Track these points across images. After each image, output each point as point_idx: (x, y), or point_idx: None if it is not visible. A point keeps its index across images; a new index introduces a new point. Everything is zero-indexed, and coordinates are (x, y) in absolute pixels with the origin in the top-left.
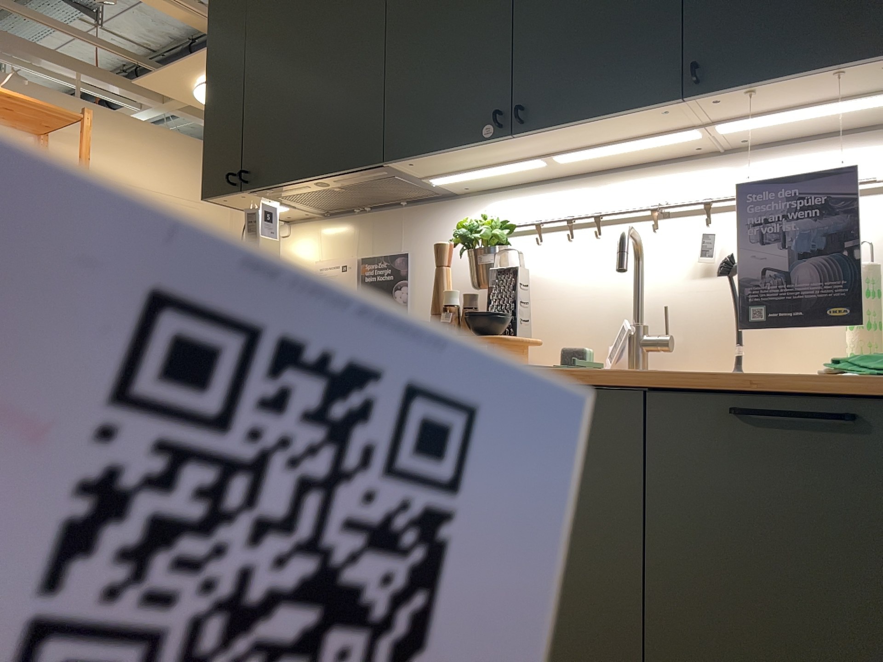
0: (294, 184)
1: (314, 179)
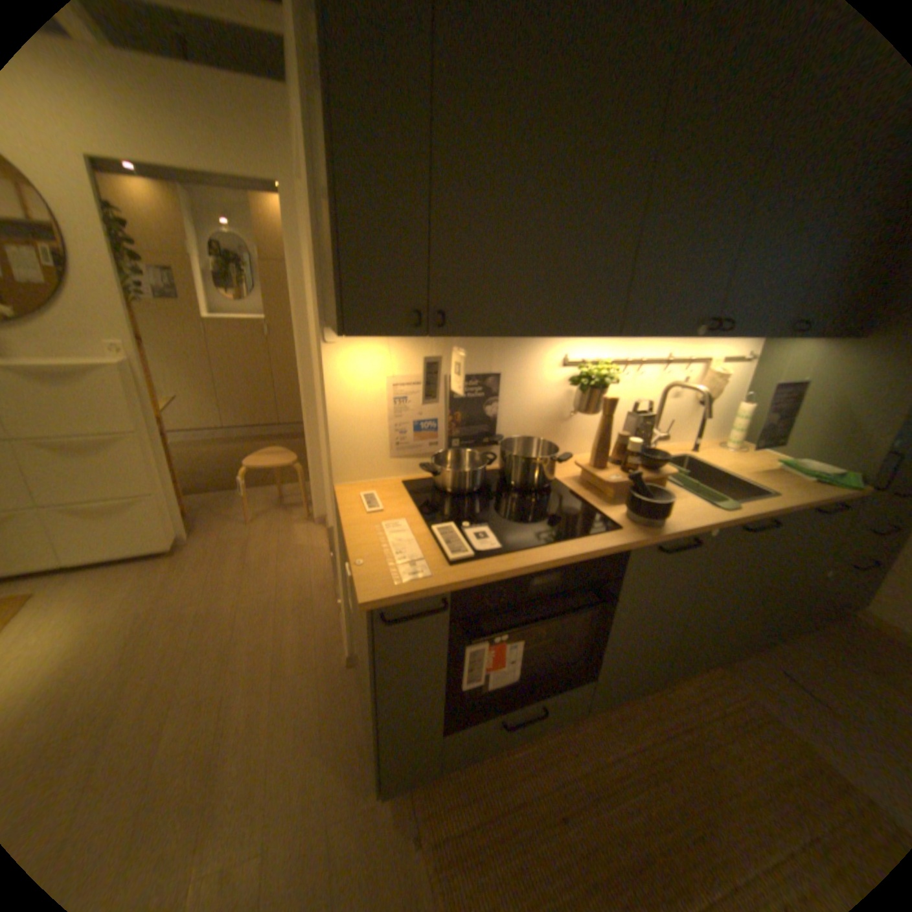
0: (502, 336)
1: (533, 336)
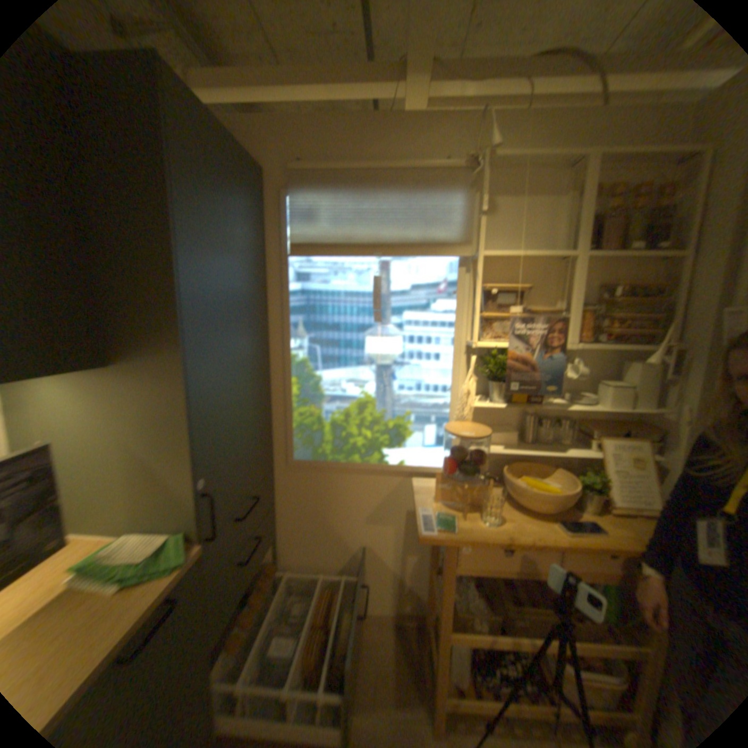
0: None
1: None
